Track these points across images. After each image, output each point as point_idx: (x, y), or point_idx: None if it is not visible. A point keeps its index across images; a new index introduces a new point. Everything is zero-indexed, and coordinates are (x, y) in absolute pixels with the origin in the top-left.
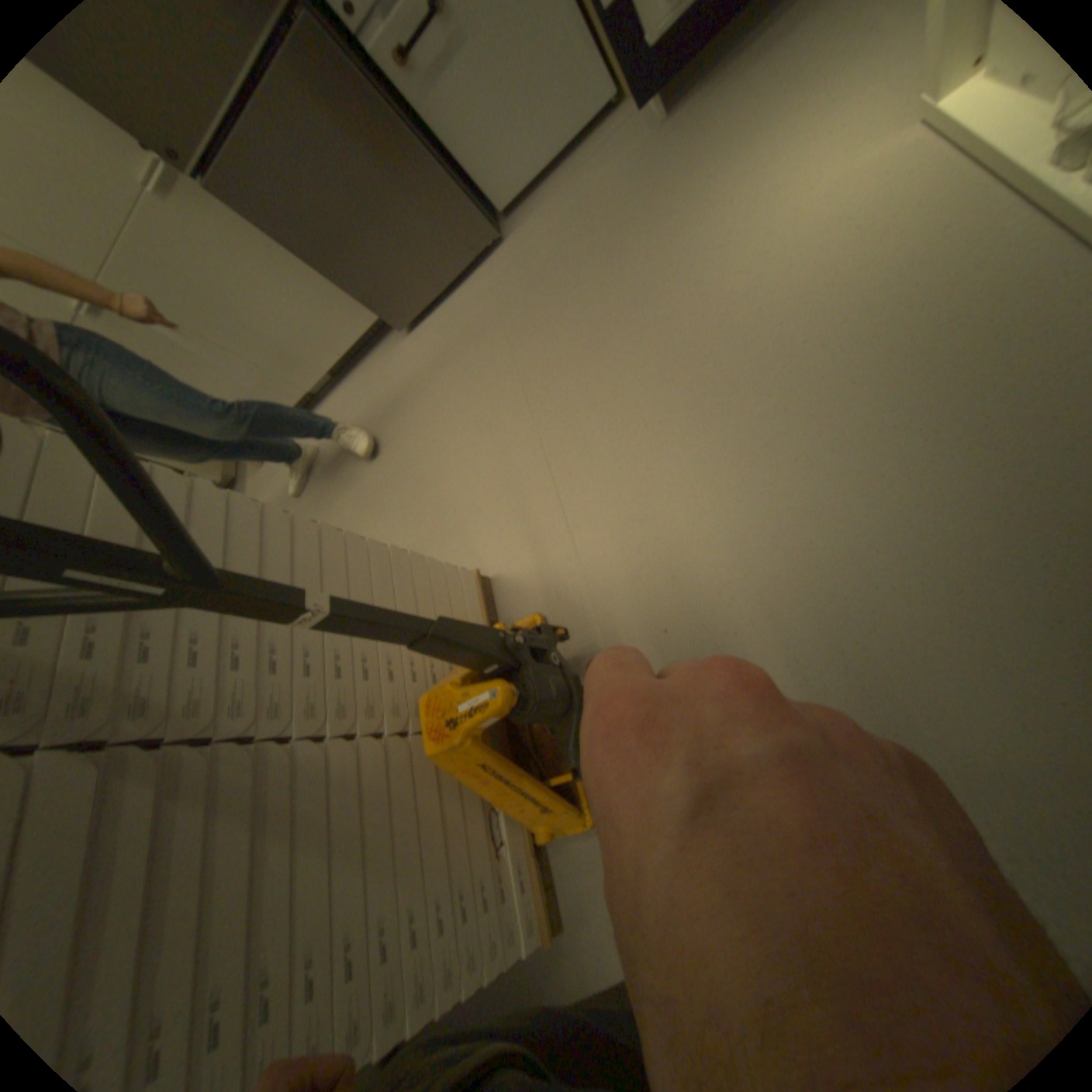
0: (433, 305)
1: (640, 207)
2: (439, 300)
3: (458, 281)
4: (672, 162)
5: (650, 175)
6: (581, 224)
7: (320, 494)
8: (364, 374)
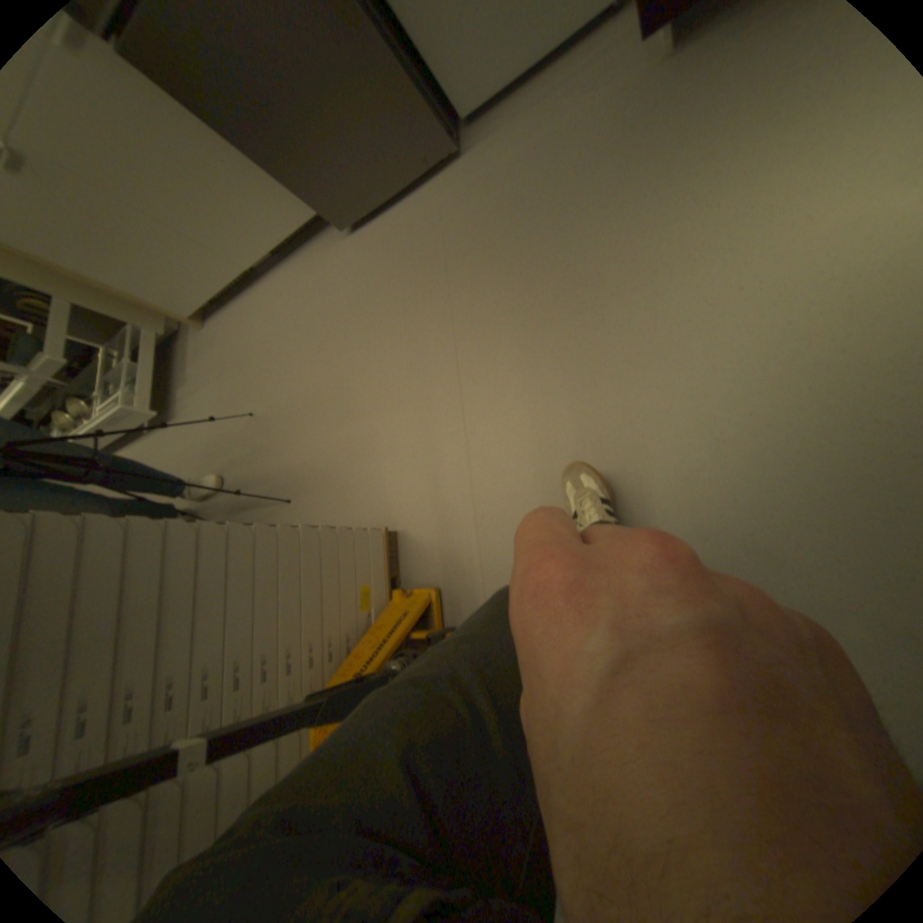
0: (378, 210)
1: (614, 171)
2: (385, 205)
3: (407, 189)
4: (664, 122)
5: (635, 131)
6: (547, 168)
7: (253, 379)
8: (303, 264)
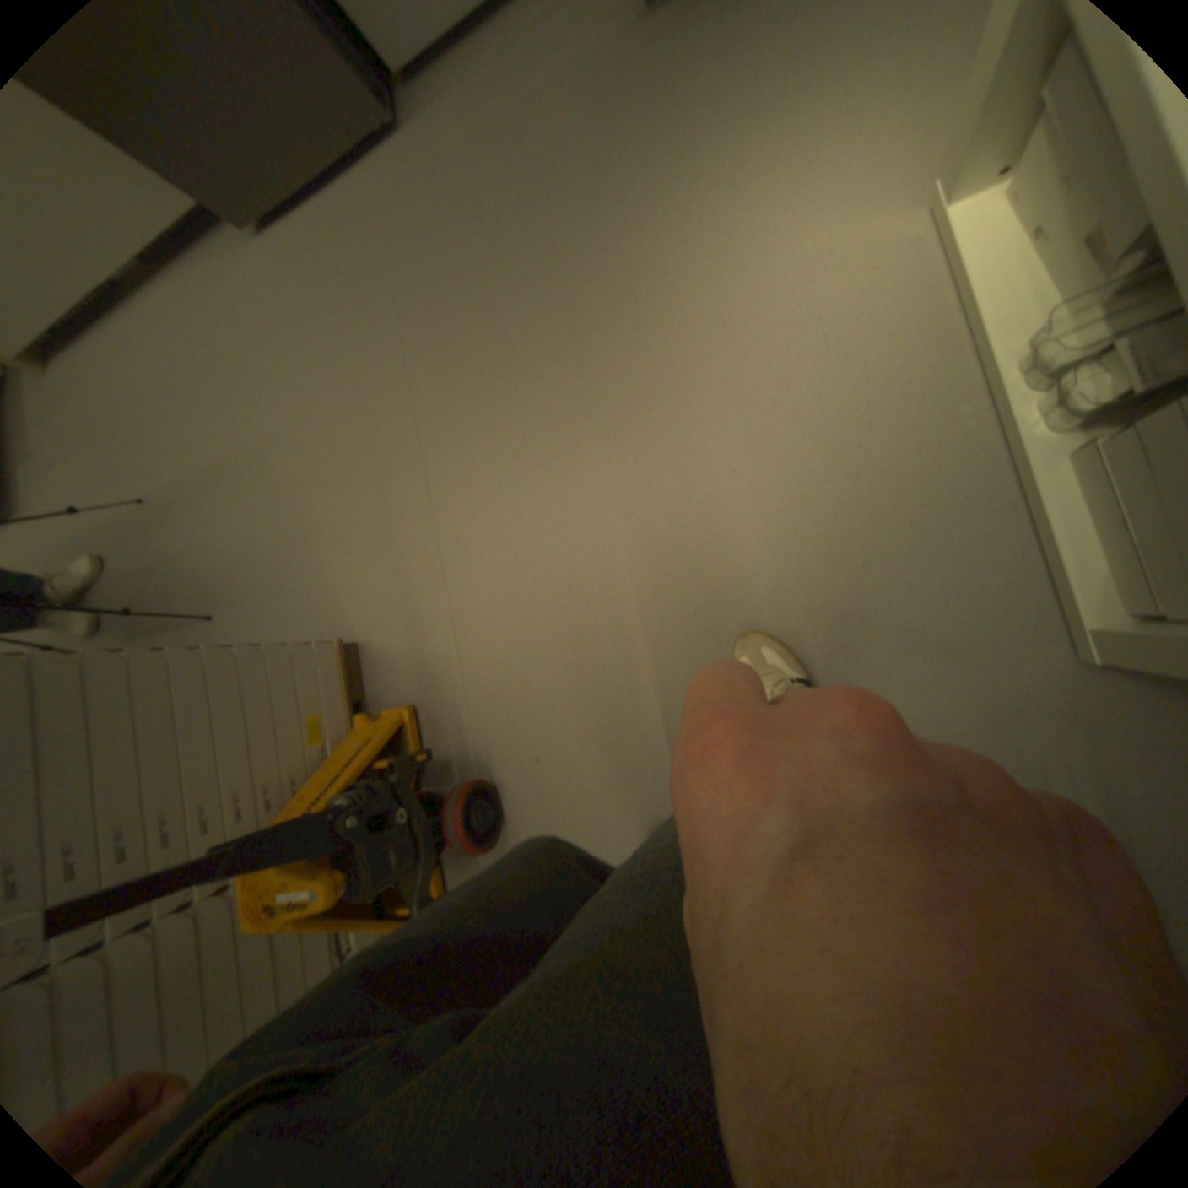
0: (291, 198)
1: (587, 166)
2: (301, 191)
3: (329, 170)
4: (639, 104)
5: (608, 112)
6: (508, 154)
7: (135, 448)
8: (190, 275)
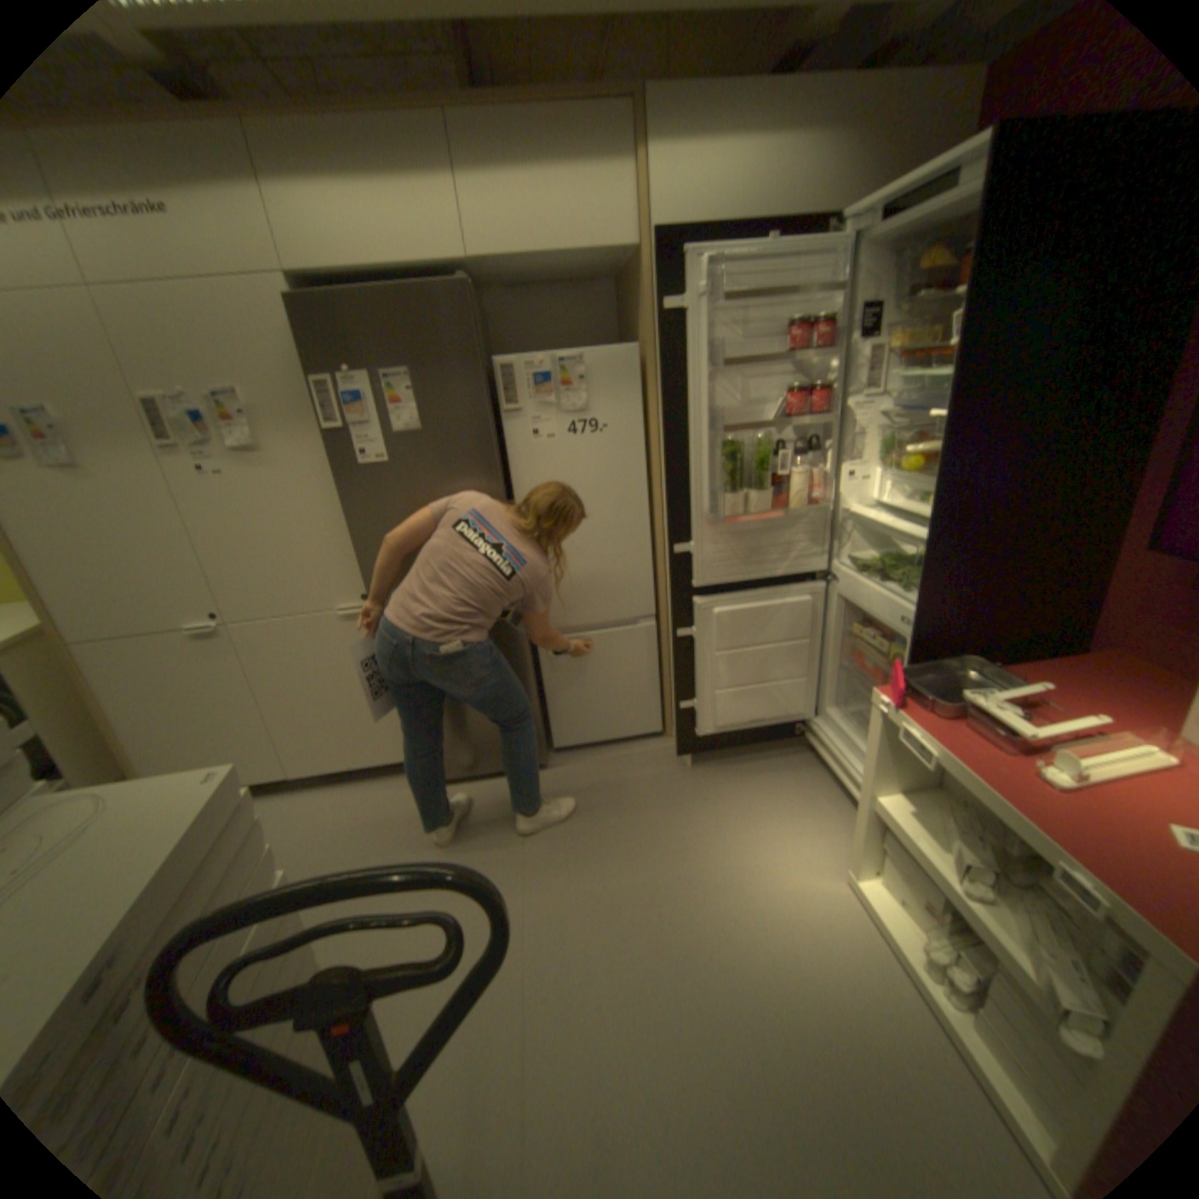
0: (461, 780)
1: (660, 820)
2: (469, 779)
3: (493, 775)
4: (689, 804)
5: (672, 802)
6: (613, 802)
7: None
8: (355, 796)
